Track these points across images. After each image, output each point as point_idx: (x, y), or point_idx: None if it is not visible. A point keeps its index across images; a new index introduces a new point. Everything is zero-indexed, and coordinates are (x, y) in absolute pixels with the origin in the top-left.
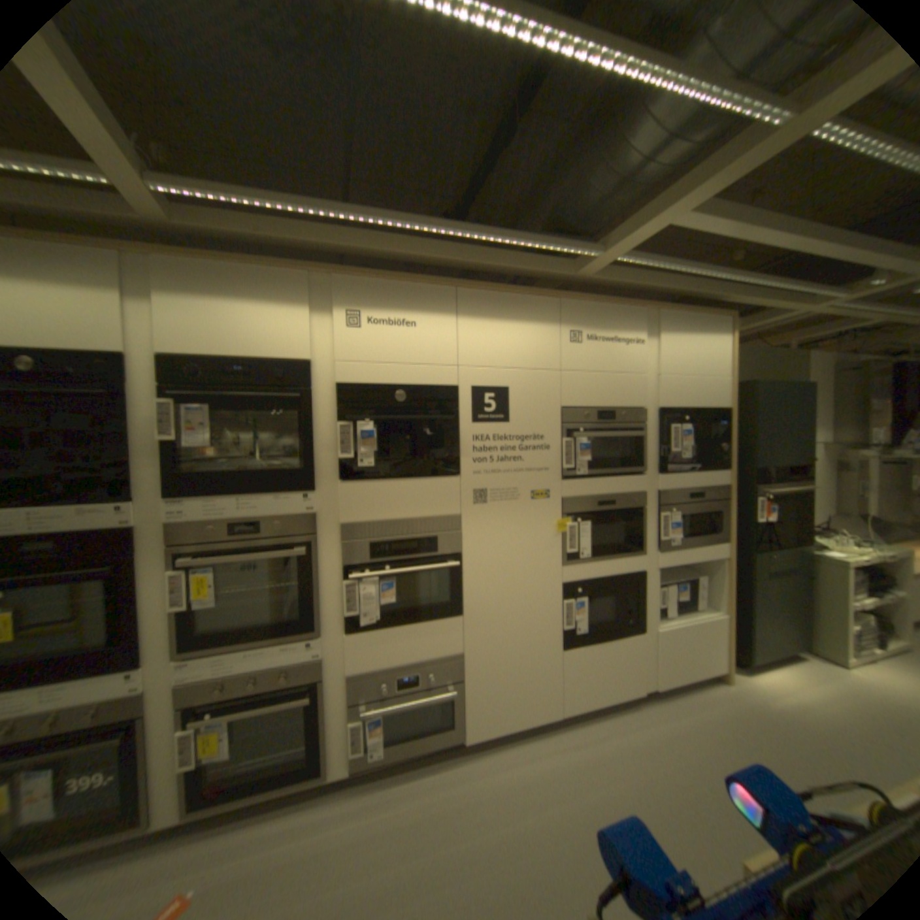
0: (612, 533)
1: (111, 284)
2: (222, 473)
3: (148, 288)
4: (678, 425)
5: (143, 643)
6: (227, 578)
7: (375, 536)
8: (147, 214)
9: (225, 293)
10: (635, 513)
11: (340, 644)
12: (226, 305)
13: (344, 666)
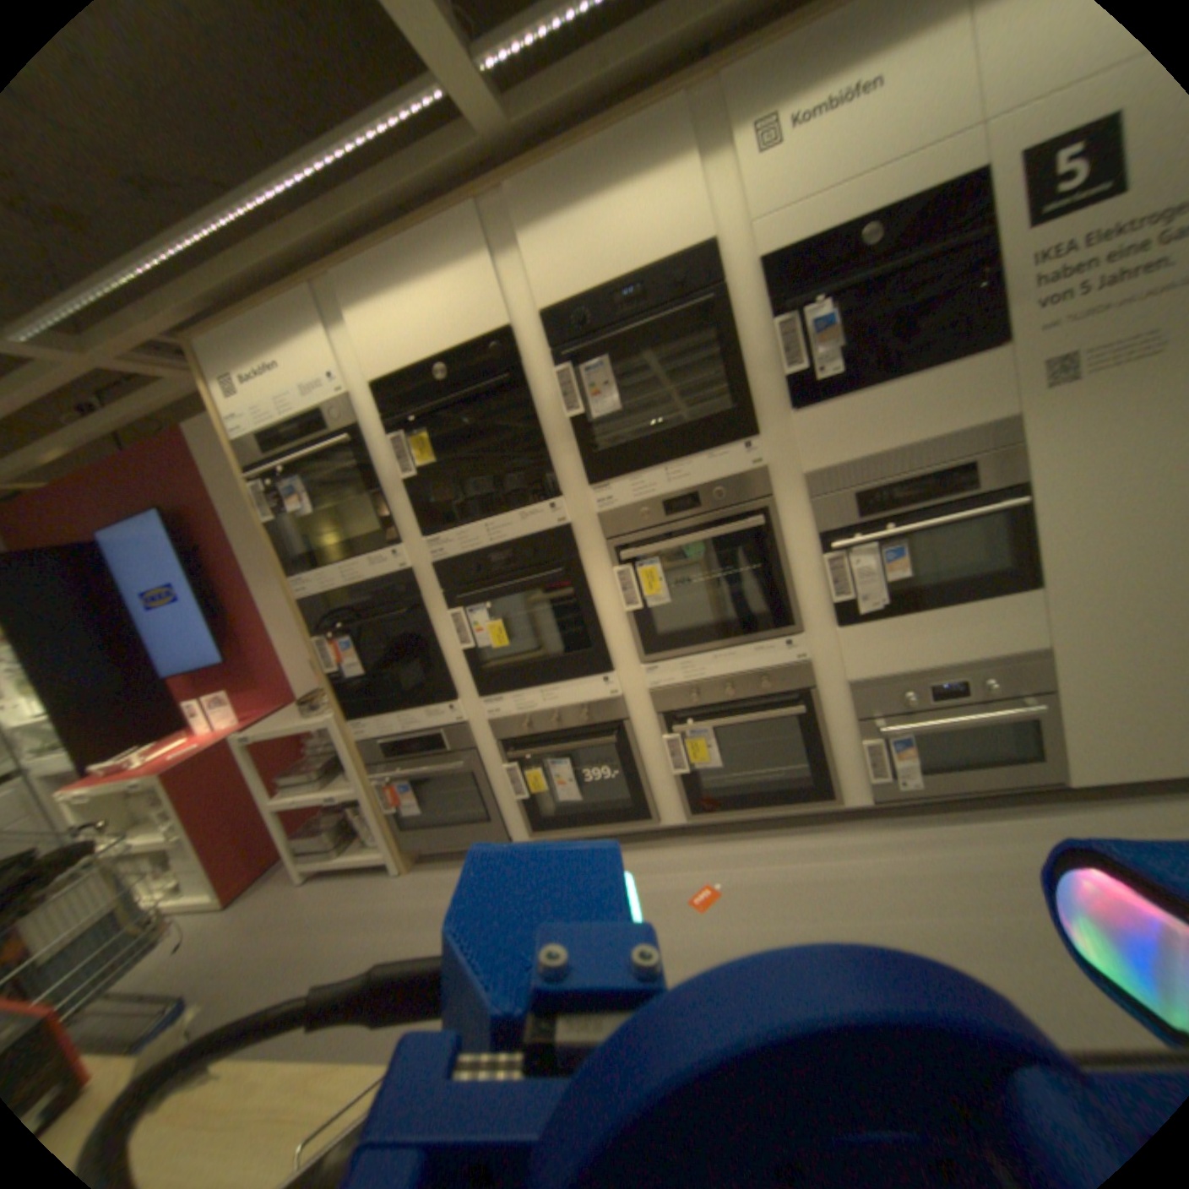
0: None
1: (481, 240)
2: (643, 437)
3: (514, 226)
4: None
5: (611, 641)
6: (676, 565)
7: (864, 479)
8: (489, 122)
9: (592, 186)
10: None
11: (834, 638)
12: (596, 204)
13: (845, 665)
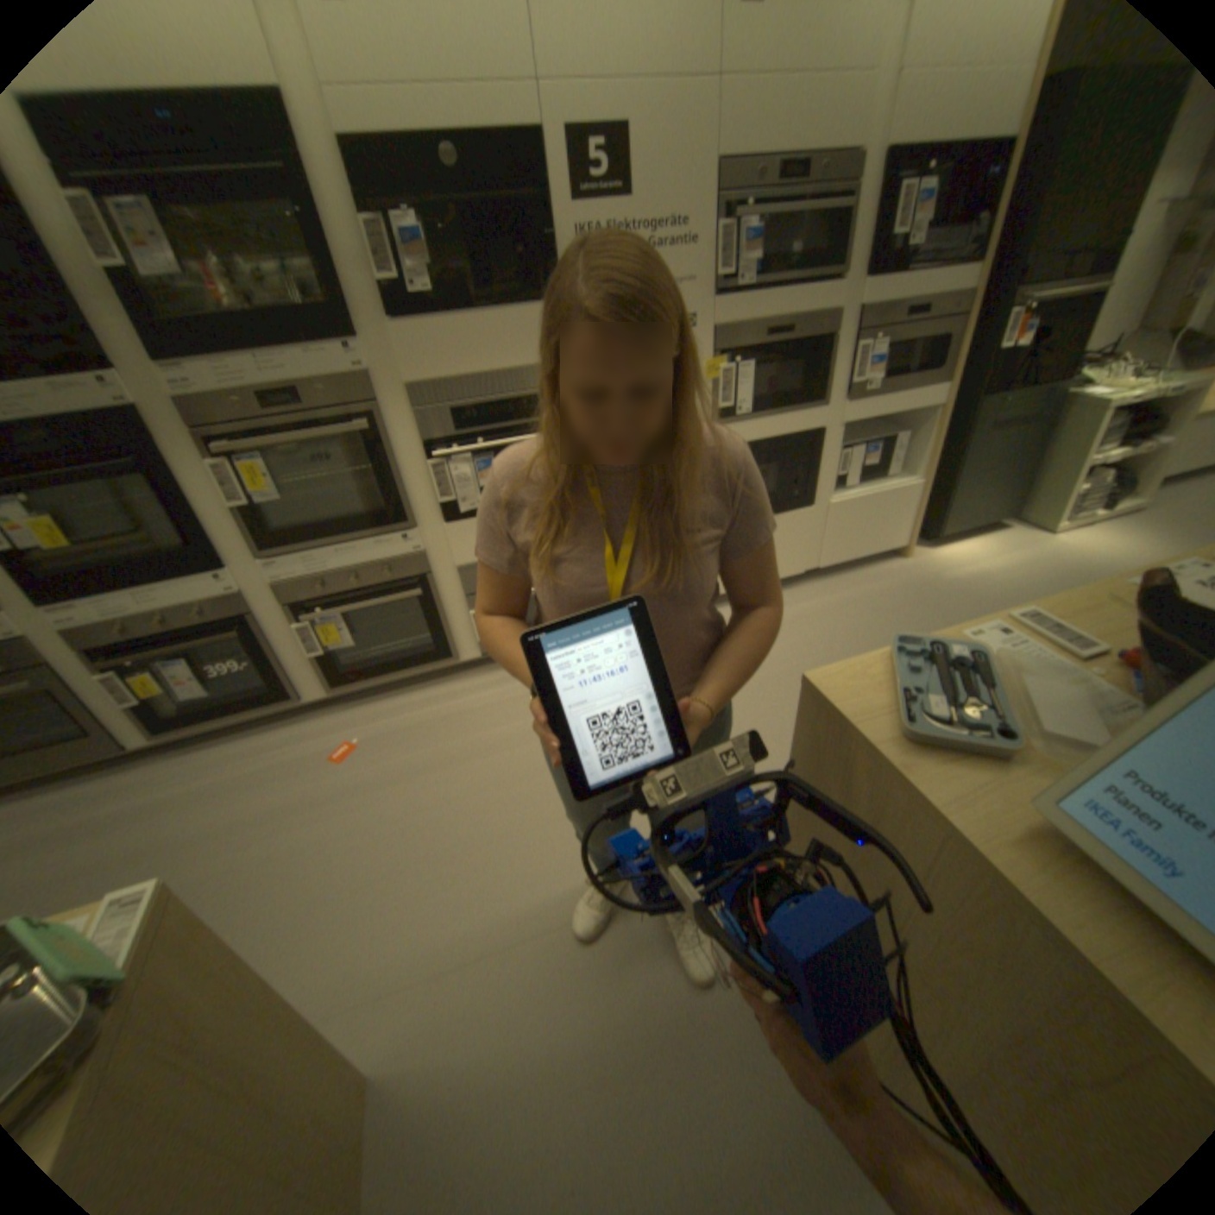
0: (783, 377)
1: None
2: (218, 318)
3: None
4: (914, 182)
5: (216, 543)
6: (283, 465)
7: (456, 400)
8: None
9: None
10: (821, 345)
11: (443, 535)
12: None
13: (452, 557)
